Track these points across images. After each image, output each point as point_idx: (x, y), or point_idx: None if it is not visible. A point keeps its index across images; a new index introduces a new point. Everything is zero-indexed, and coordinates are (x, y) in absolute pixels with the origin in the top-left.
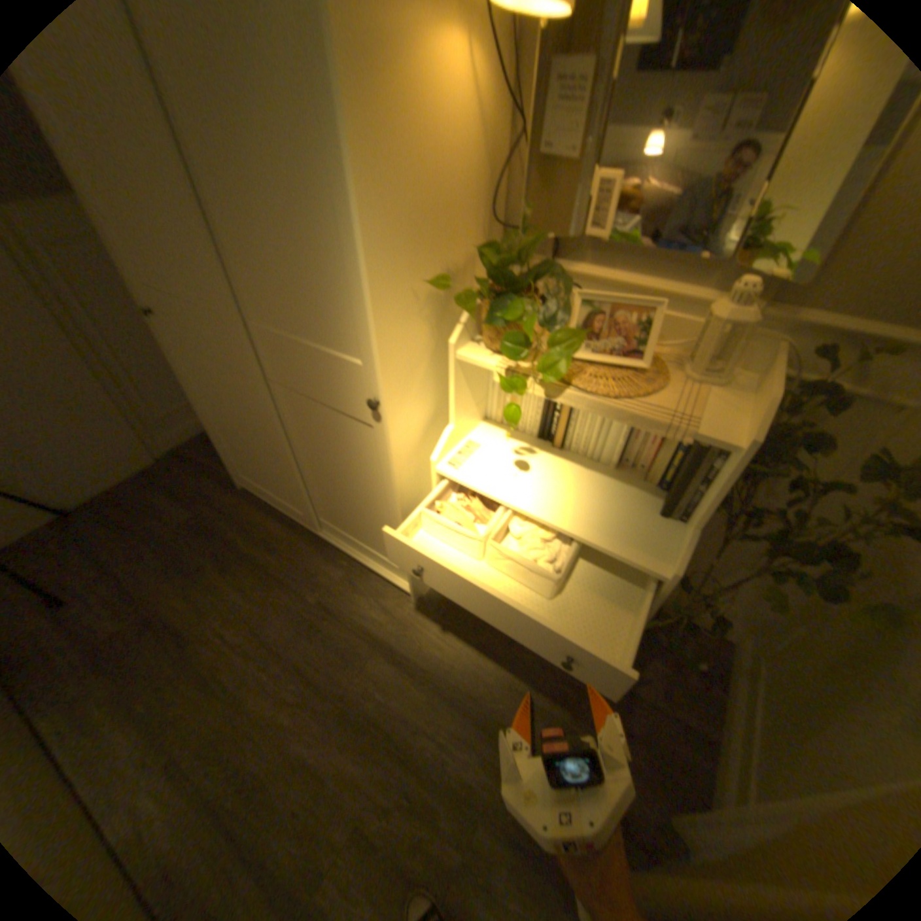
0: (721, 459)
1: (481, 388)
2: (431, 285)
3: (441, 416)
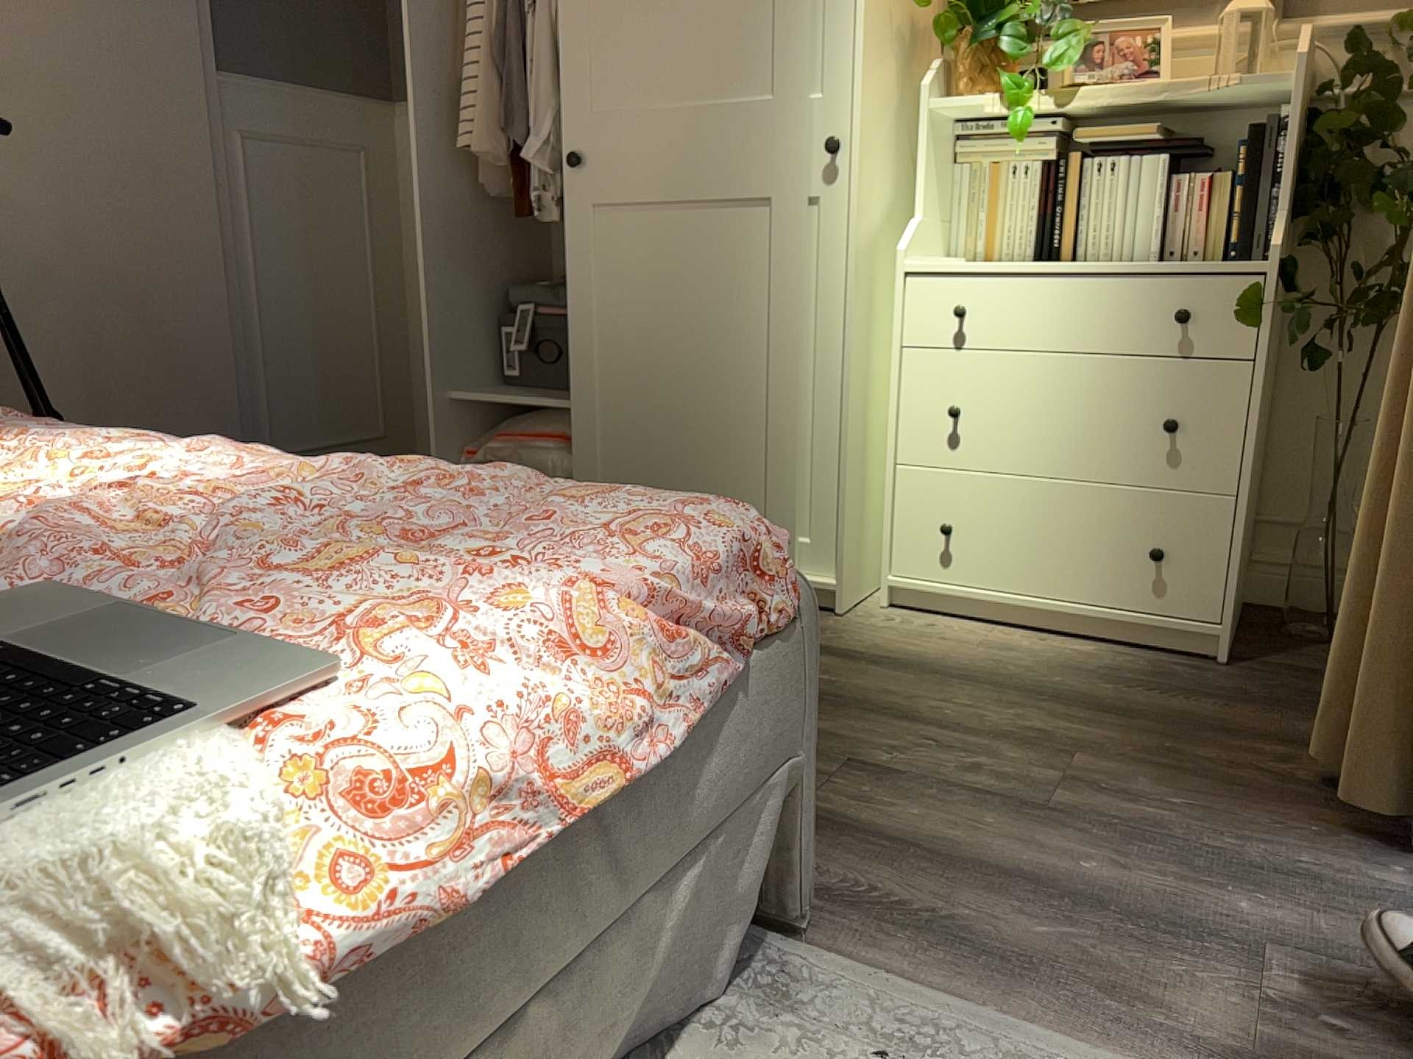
0: (1284, 137)
1: (946, 203)
2: (901, 23)
3: (898, 224)
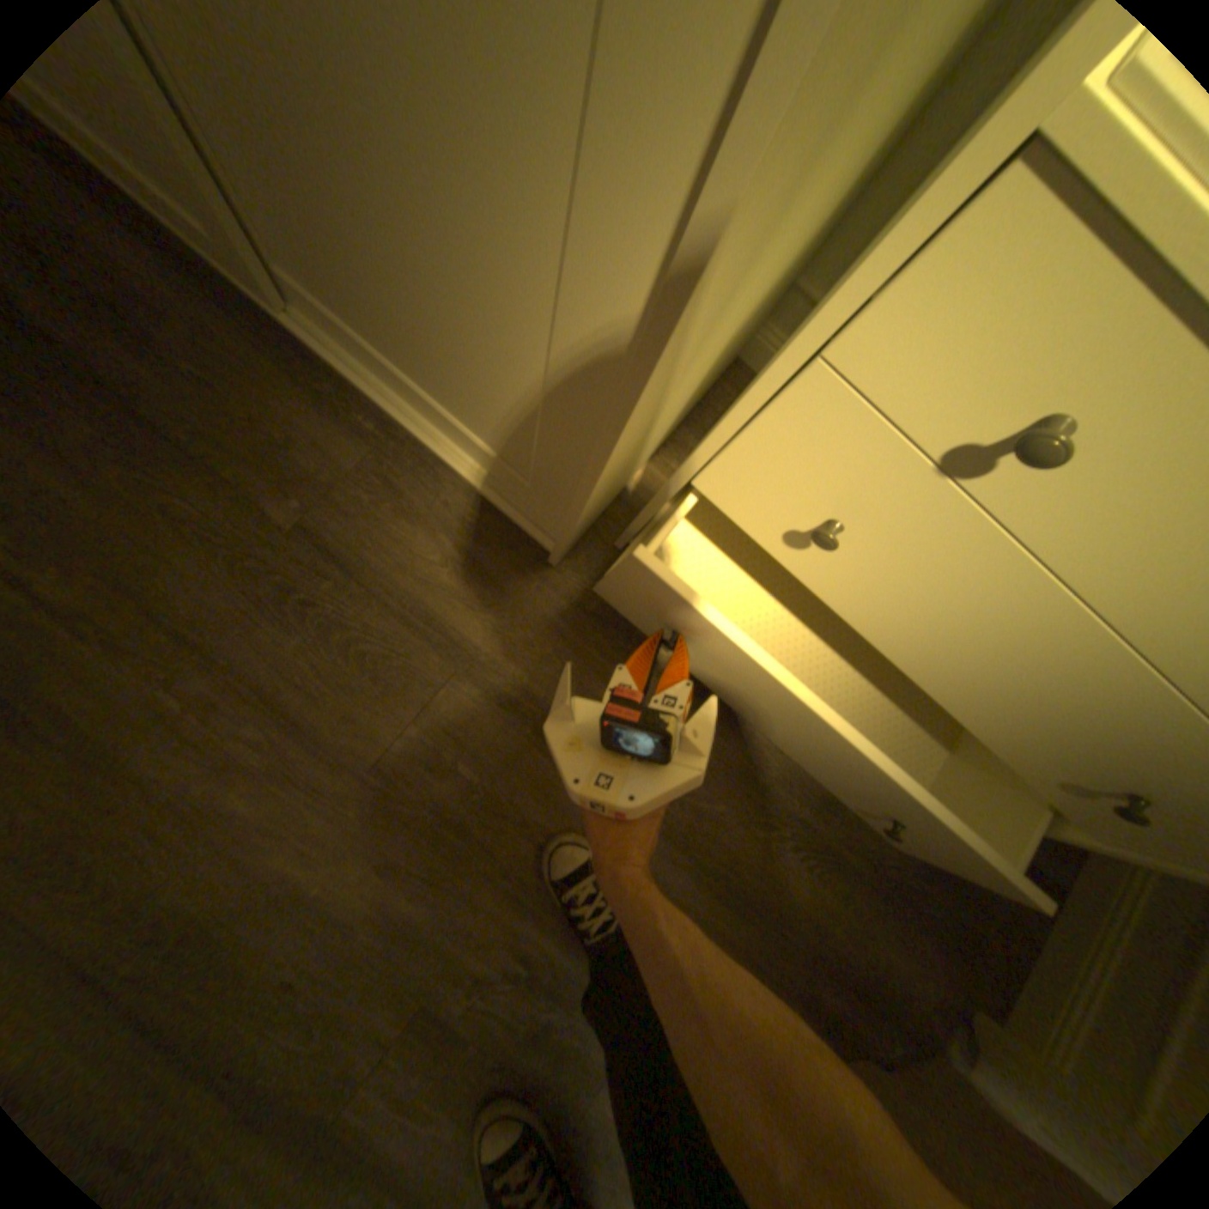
0: None
1: None
2: None
3: None
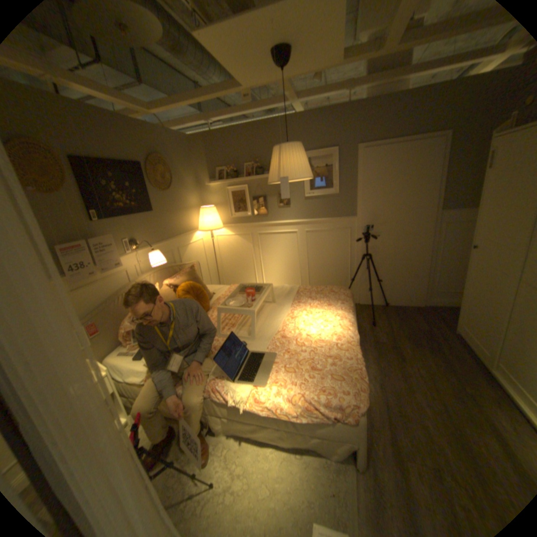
0: None
1: None
2: None
3: None
